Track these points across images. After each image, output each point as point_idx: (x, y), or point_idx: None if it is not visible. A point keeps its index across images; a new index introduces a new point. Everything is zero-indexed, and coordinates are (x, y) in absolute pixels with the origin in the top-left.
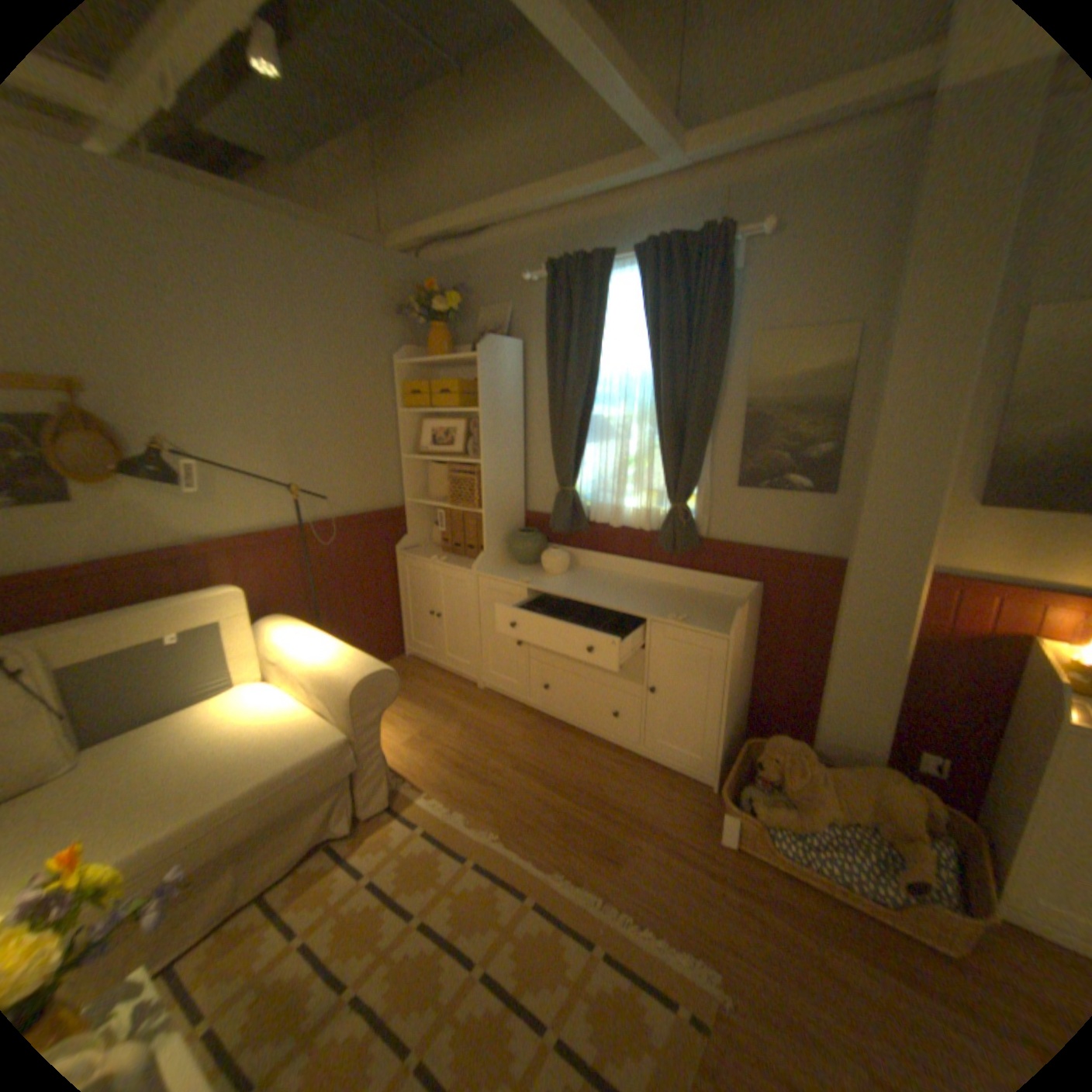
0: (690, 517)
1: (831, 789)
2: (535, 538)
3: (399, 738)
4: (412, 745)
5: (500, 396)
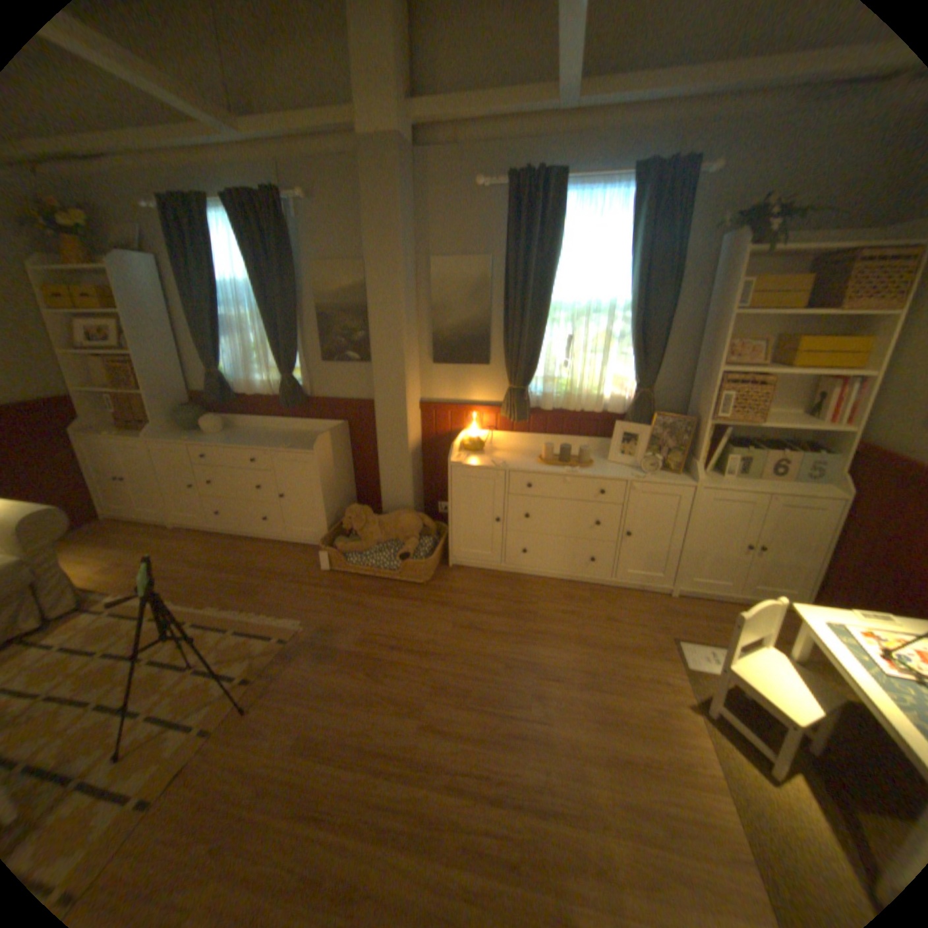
0: (293, 384)
1: (376, 526)
2: (192, 411)
3: (89, 572)
4: (102, 574)
5: (137, 301)
